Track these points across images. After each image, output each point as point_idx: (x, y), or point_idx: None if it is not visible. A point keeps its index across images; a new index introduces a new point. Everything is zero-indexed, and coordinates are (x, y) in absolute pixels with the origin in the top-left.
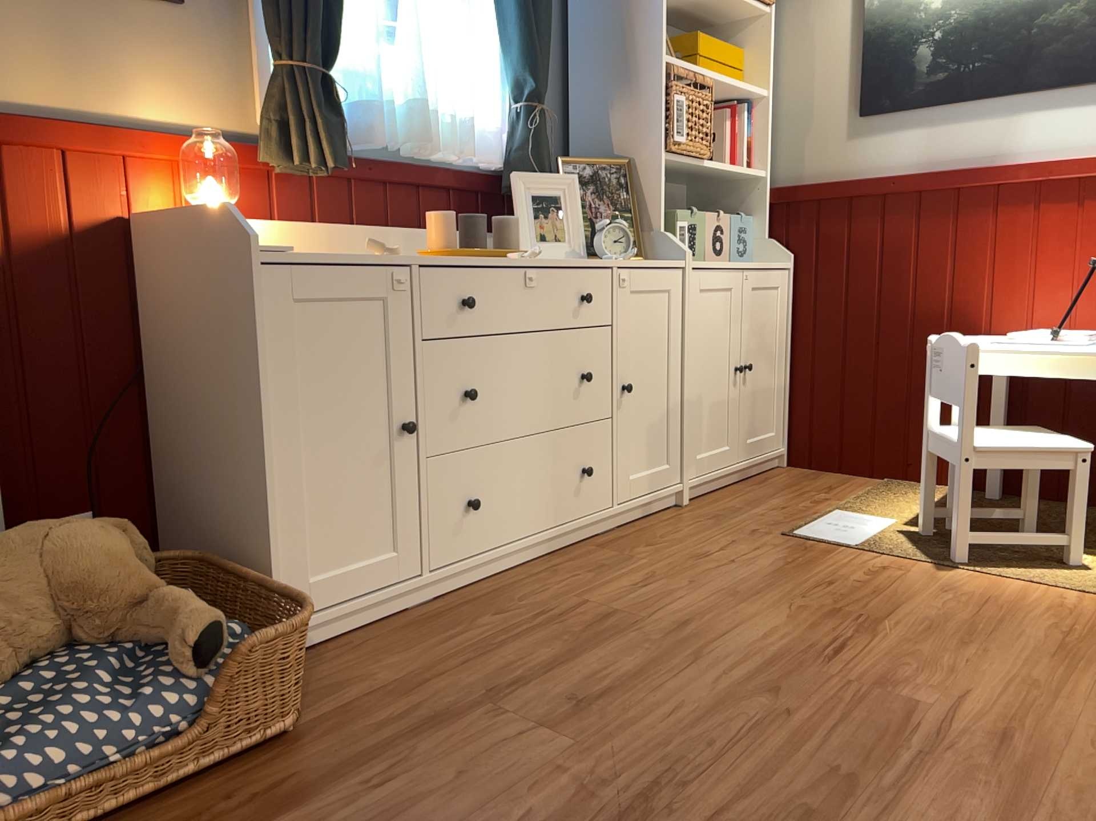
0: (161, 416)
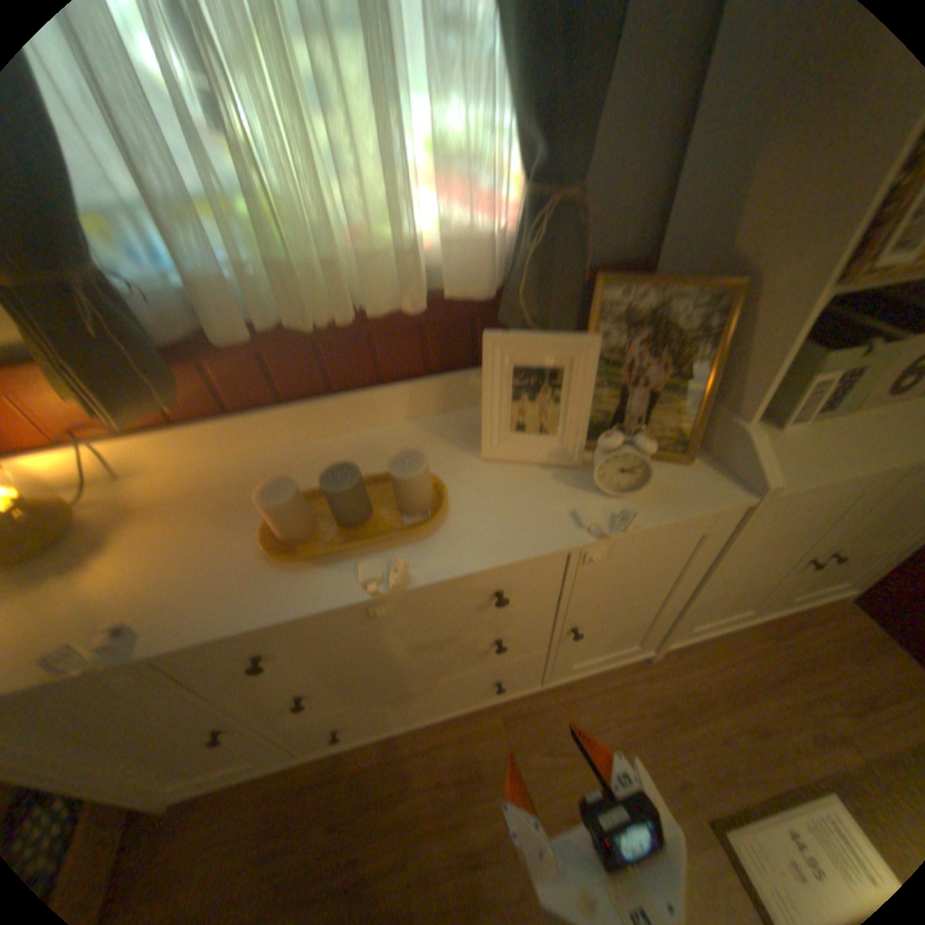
0: None
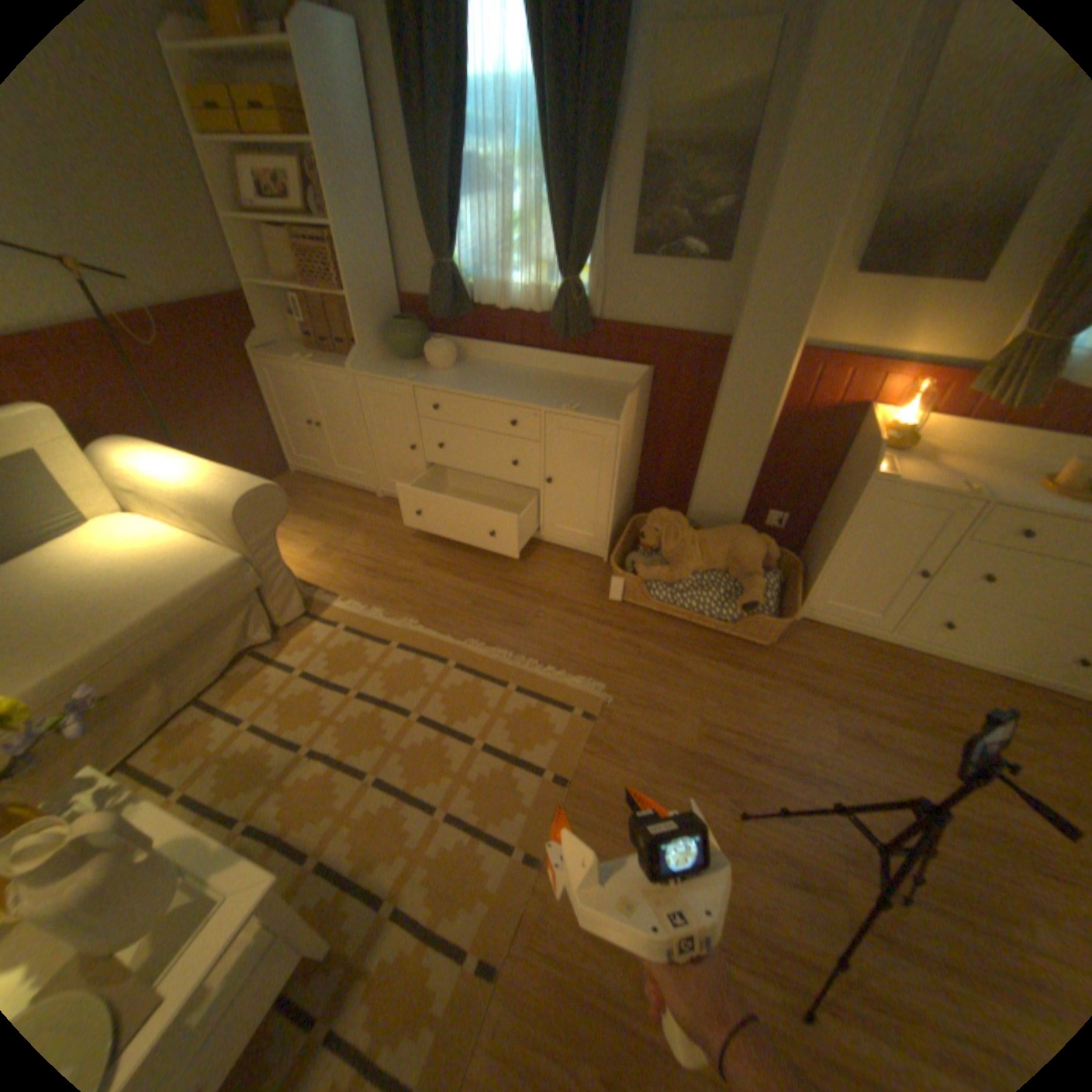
0: (832, 496)
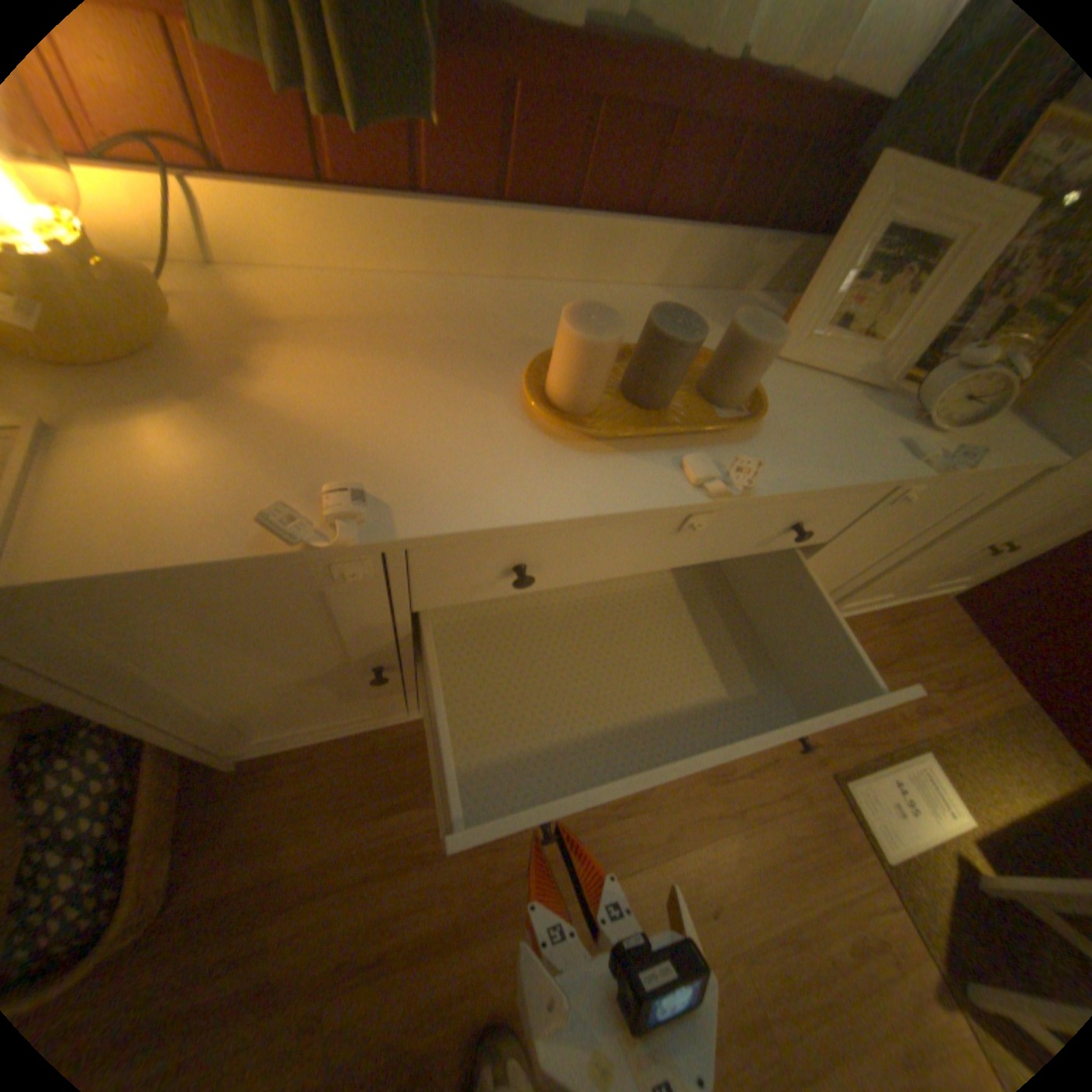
0: None
